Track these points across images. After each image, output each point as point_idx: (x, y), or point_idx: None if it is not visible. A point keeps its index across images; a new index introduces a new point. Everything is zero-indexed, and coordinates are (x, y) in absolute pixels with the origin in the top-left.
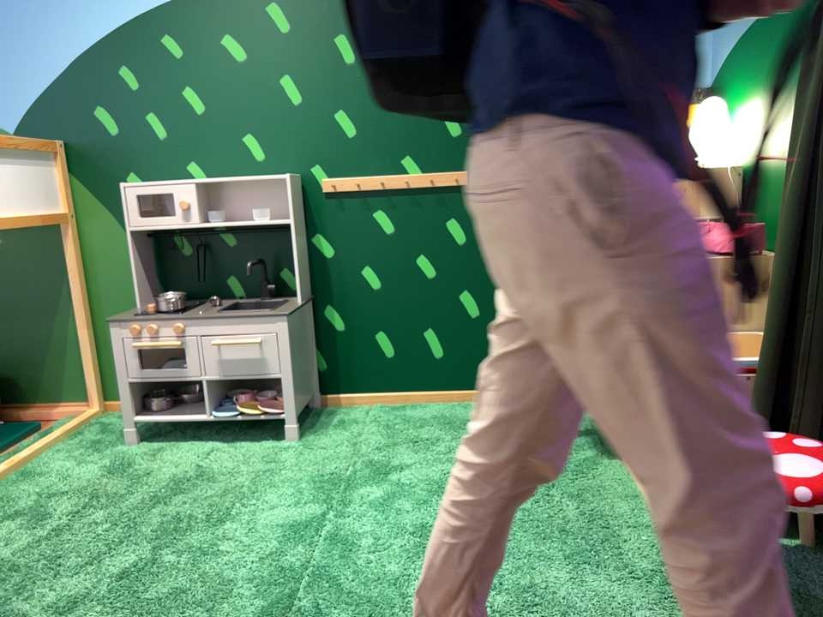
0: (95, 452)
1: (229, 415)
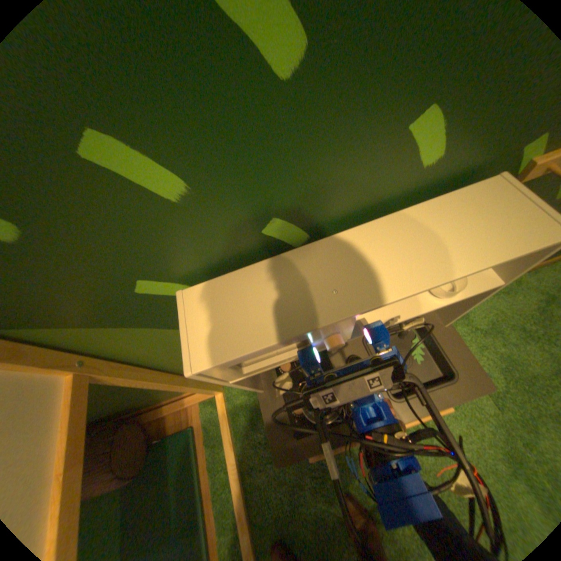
0: None
1: None
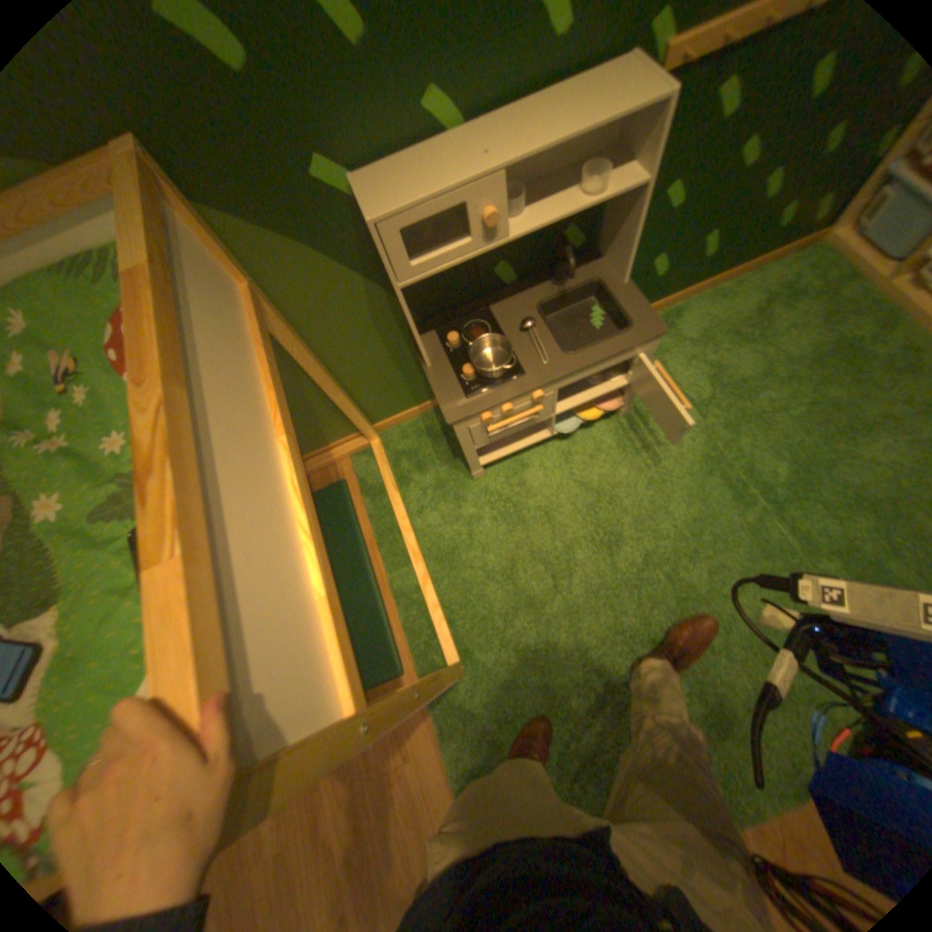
0: (456, 498)
1: (570, 423)
